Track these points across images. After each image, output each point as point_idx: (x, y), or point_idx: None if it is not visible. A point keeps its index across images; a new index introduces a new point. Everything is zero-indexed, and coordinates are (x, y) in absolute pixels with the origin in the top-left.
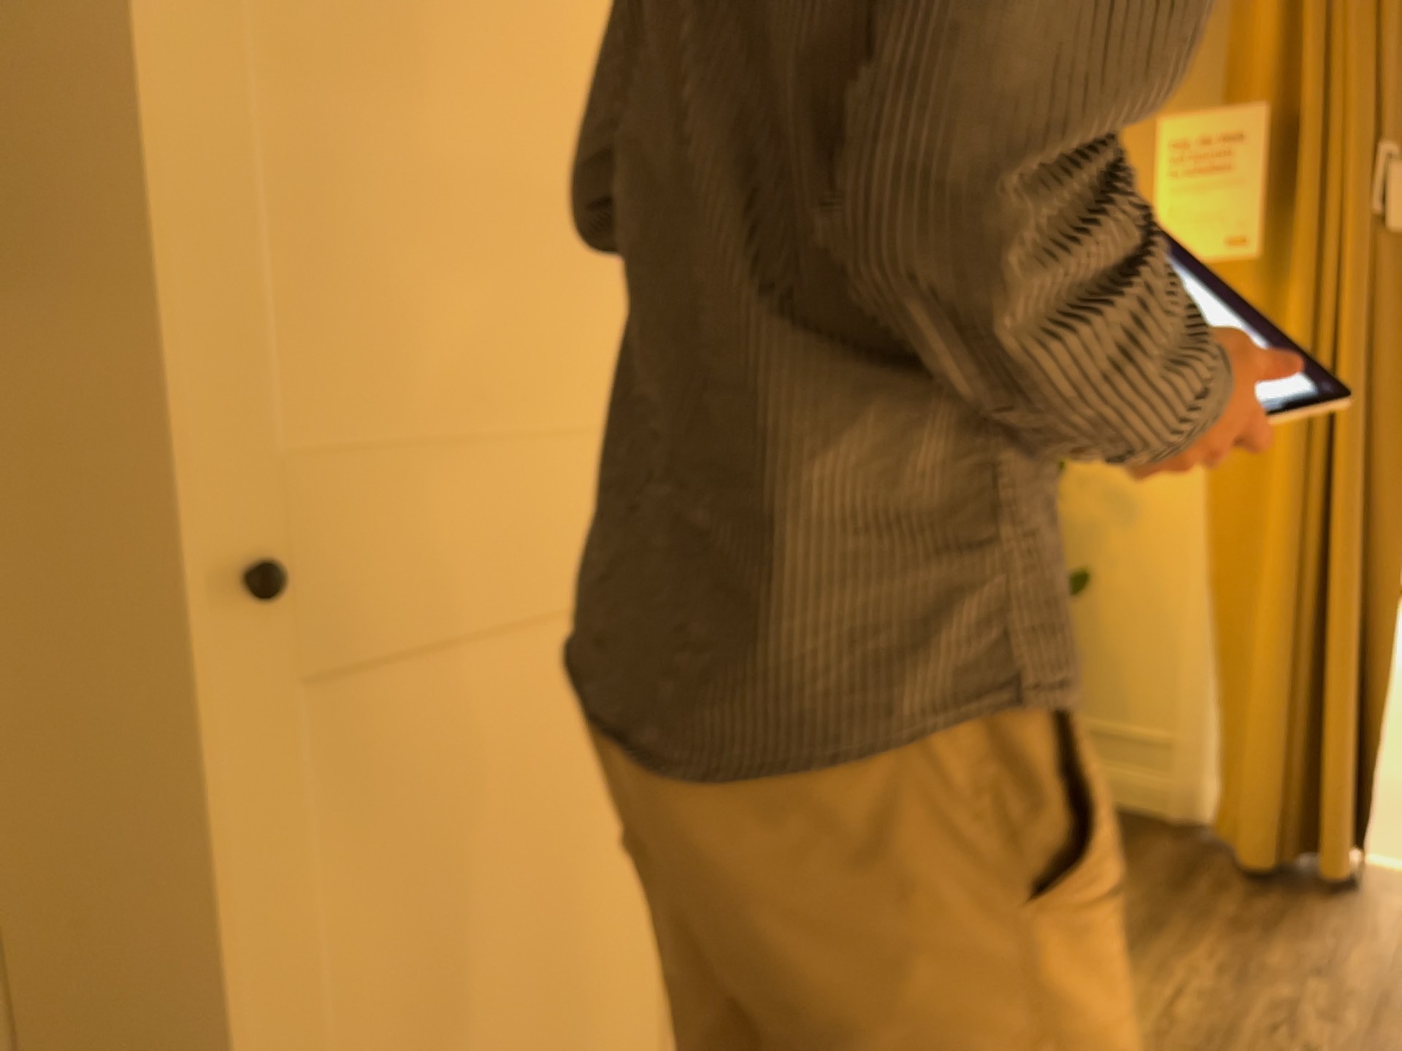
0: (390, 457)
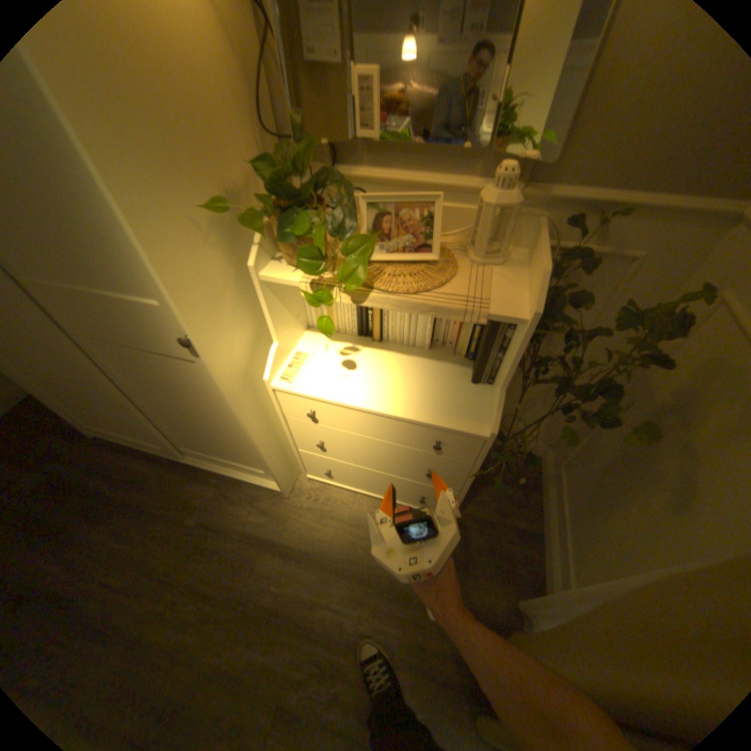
0: None
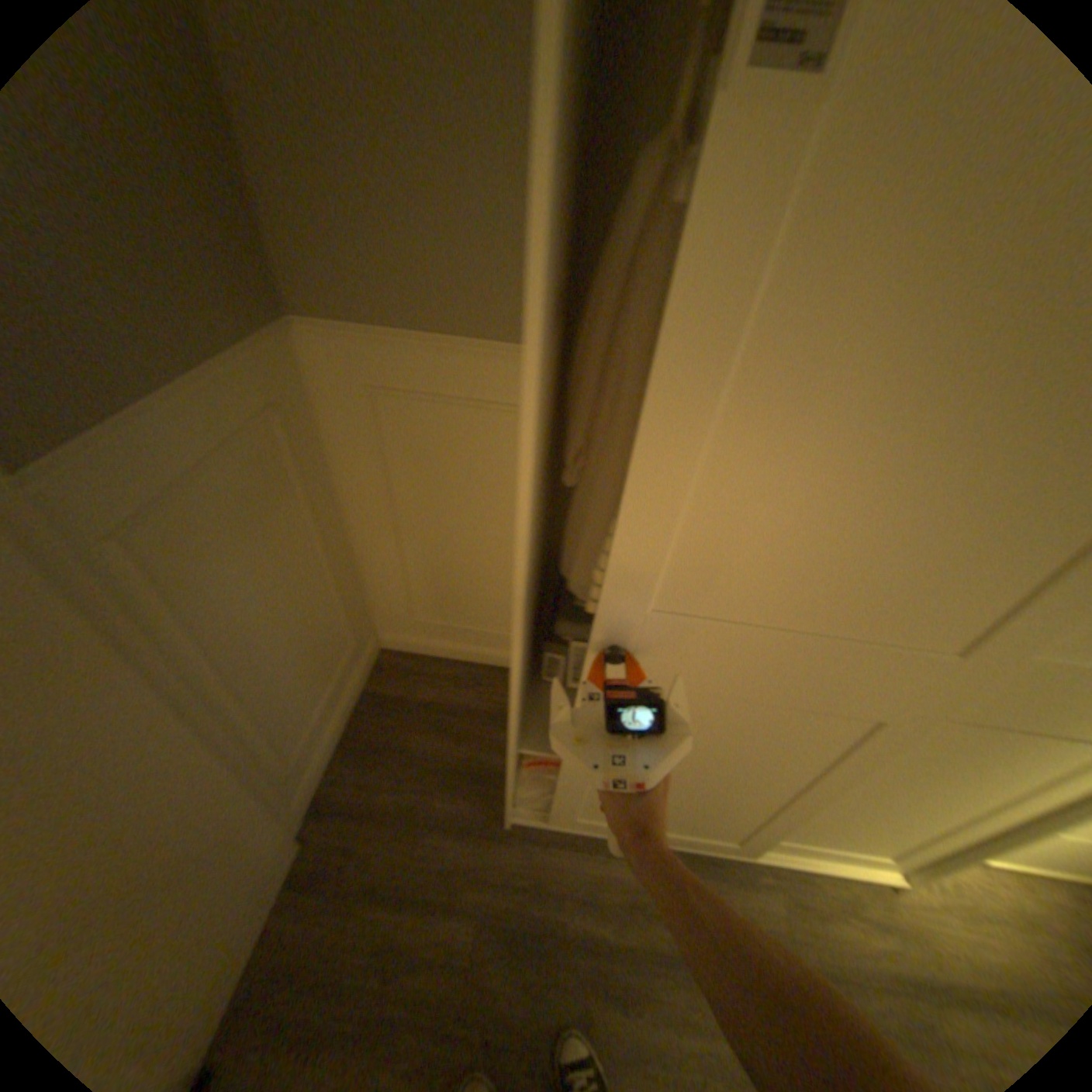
0: (609, 609)
